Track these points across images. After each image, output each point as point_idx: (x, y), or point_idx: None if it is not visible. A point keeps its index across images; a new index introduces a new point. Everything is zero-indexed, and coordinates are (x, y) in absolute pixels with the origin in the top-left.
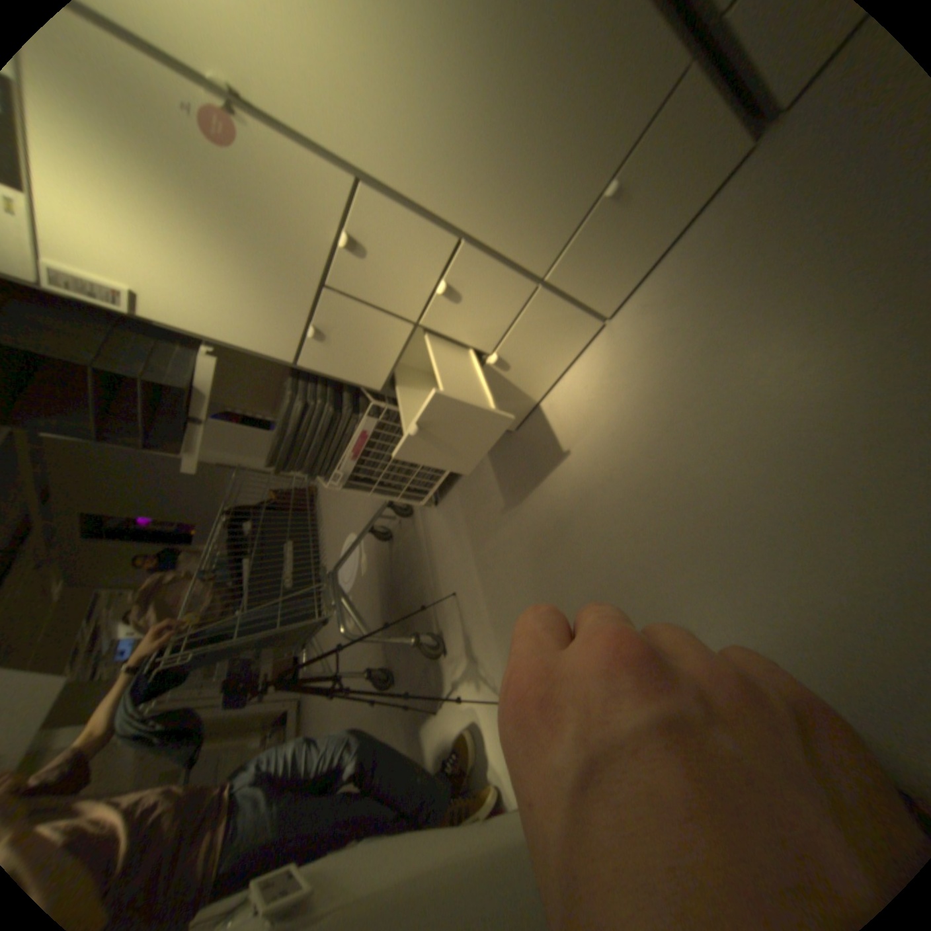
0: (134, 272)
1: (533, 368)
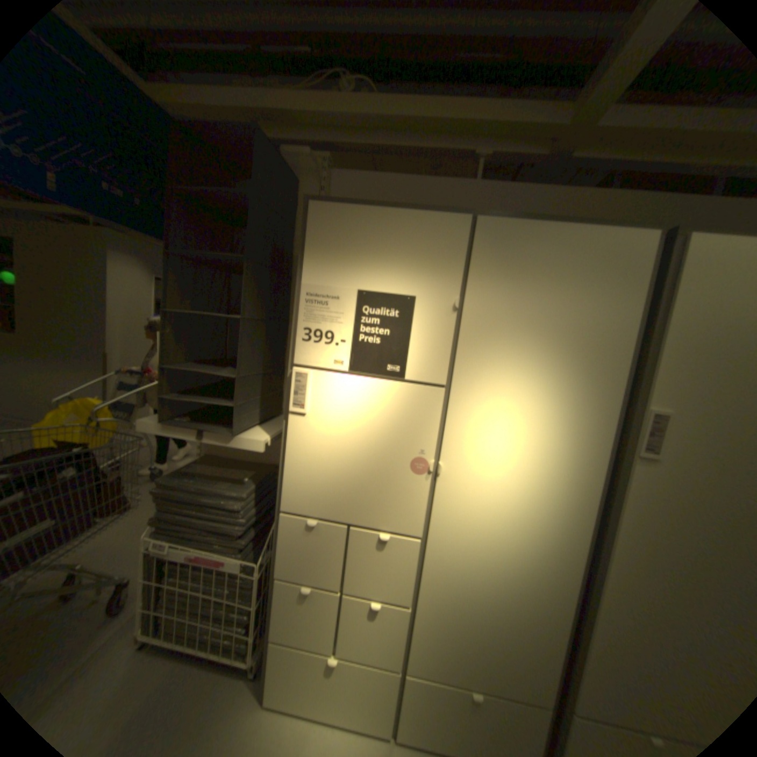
0: (322, 417)
1: (333, 698)
